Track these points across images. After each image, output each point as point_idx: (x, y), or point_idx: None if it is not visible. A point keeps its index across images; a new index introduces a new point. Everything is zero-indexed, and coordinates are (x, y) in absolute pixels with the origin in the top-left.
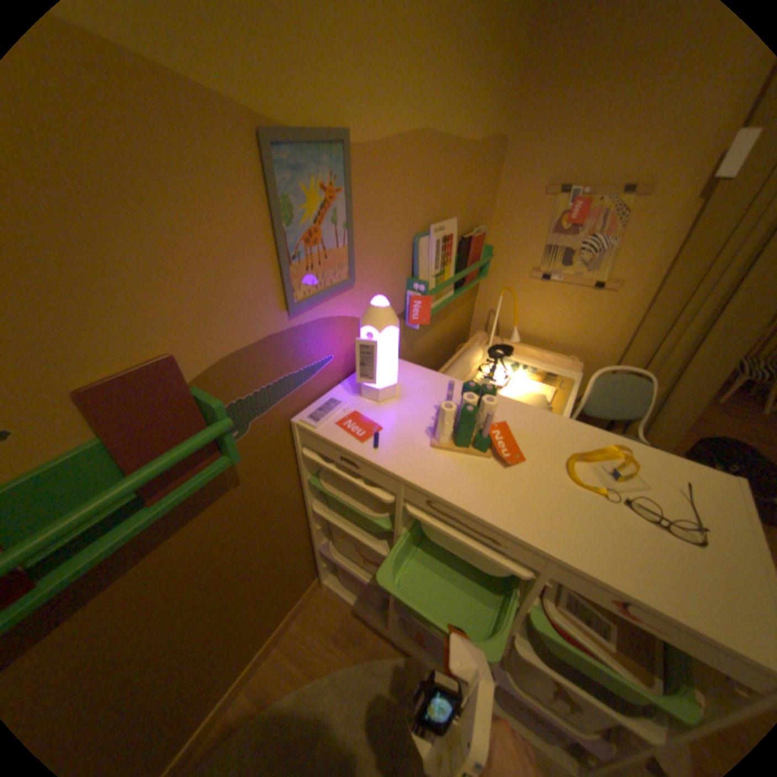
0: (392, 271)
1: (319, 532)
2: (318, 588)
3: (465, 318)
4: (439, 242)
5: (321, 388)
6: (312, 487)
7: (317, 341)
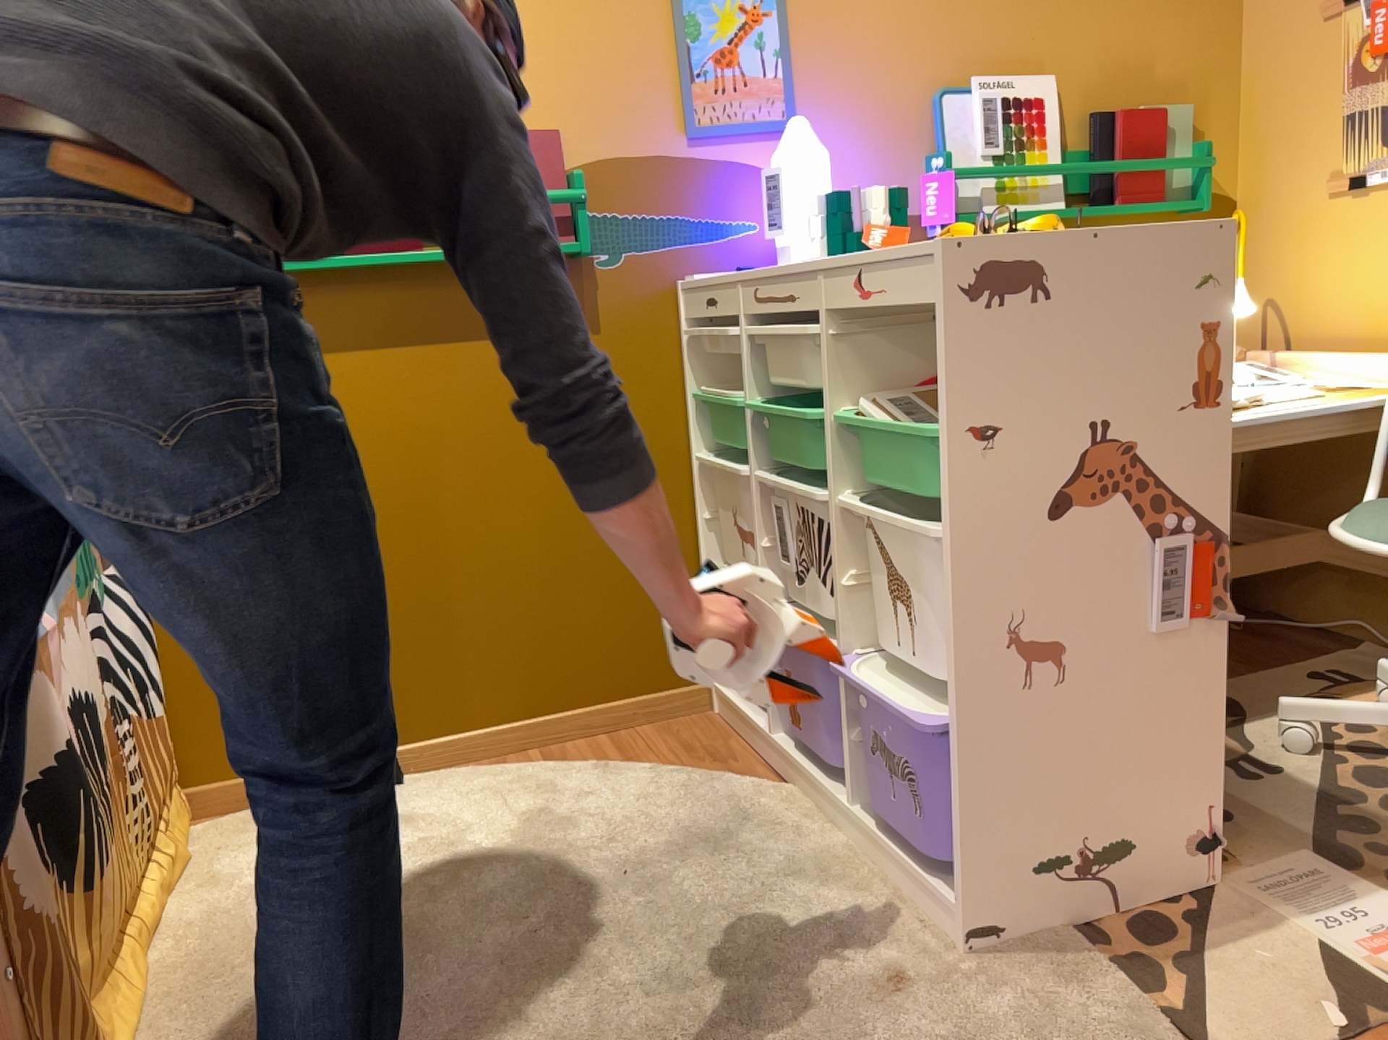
0: (880, 135)
1: (709, 533)
2: (706, 704)
3: None
4: (990, 104)
5: (733, 264)
6: (699, 417)
7: (728, 191)
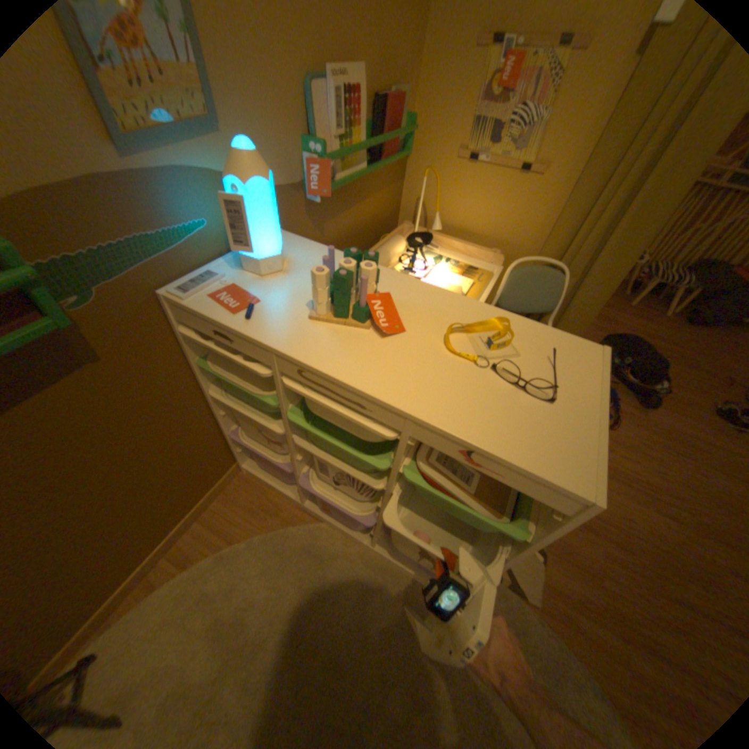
0: (276, 120)
1: (225, 419)
2: (237, 471)
3: (389, 206)
4: (339, 91)
5: (195, 259)
6: (203, 371)
7: (174, 197)
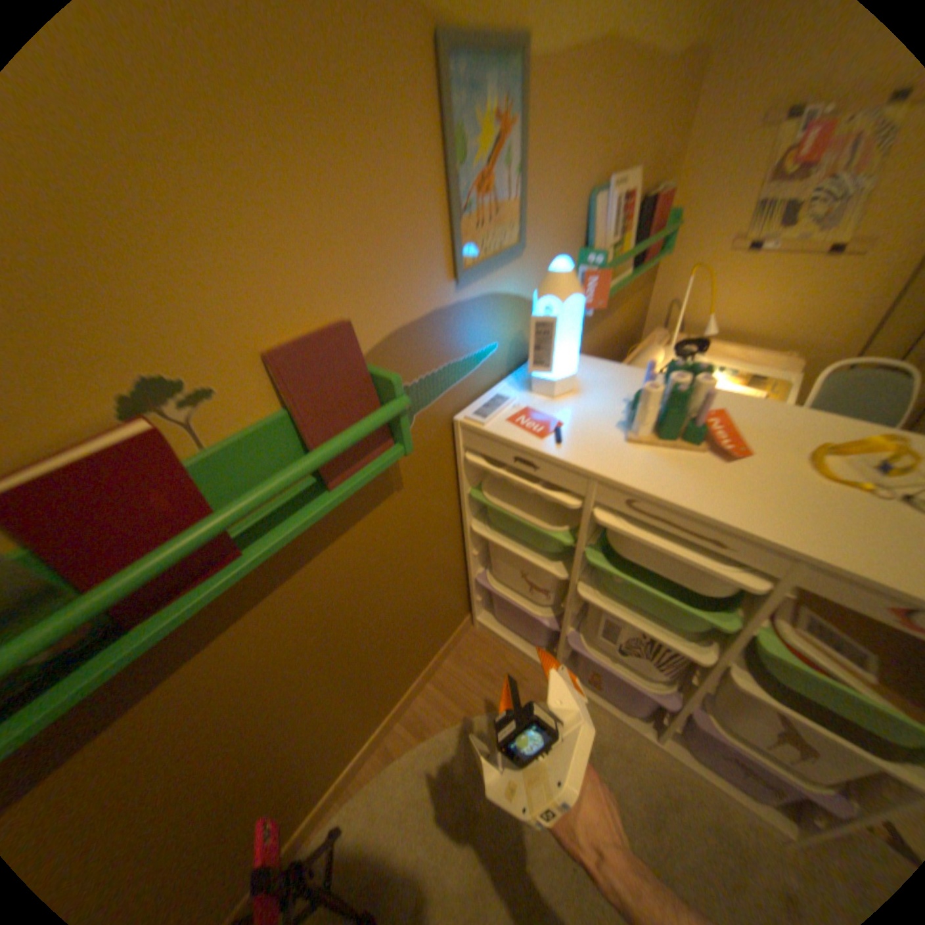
0: (564, 235)
1: (475, 558)
2: (469, 624)
3: (639, 312)
4: (621, 197)
5: (484, 382)
6: (471, 502)
7: (482, 321)
